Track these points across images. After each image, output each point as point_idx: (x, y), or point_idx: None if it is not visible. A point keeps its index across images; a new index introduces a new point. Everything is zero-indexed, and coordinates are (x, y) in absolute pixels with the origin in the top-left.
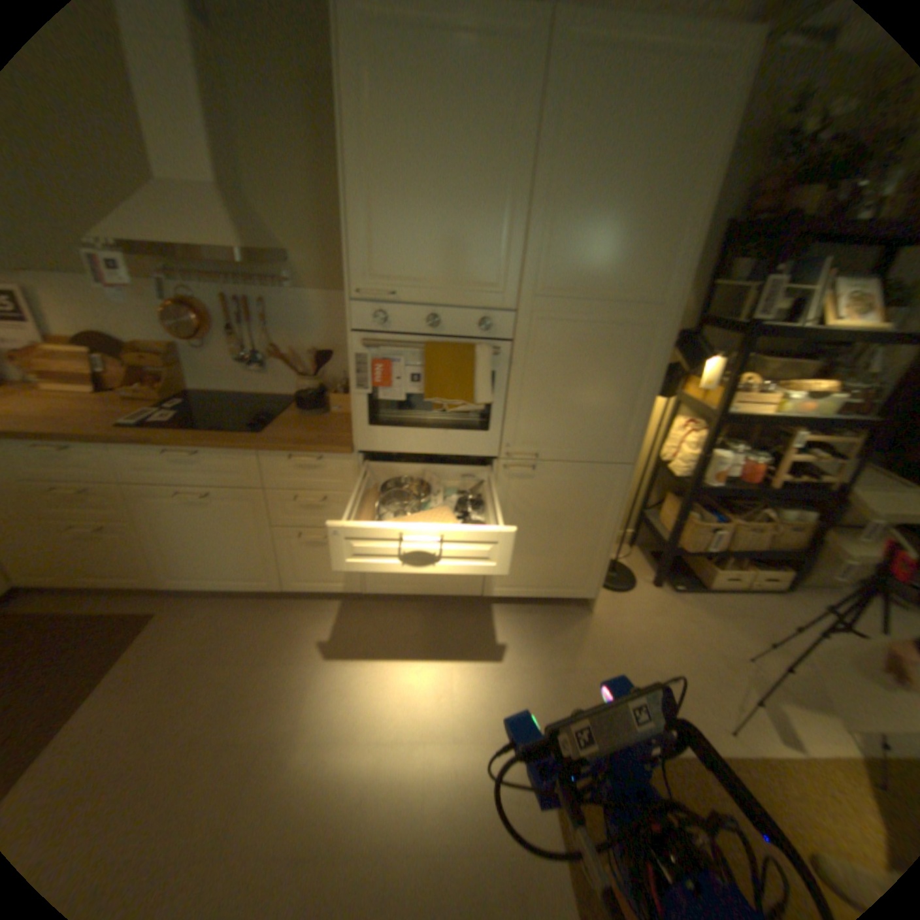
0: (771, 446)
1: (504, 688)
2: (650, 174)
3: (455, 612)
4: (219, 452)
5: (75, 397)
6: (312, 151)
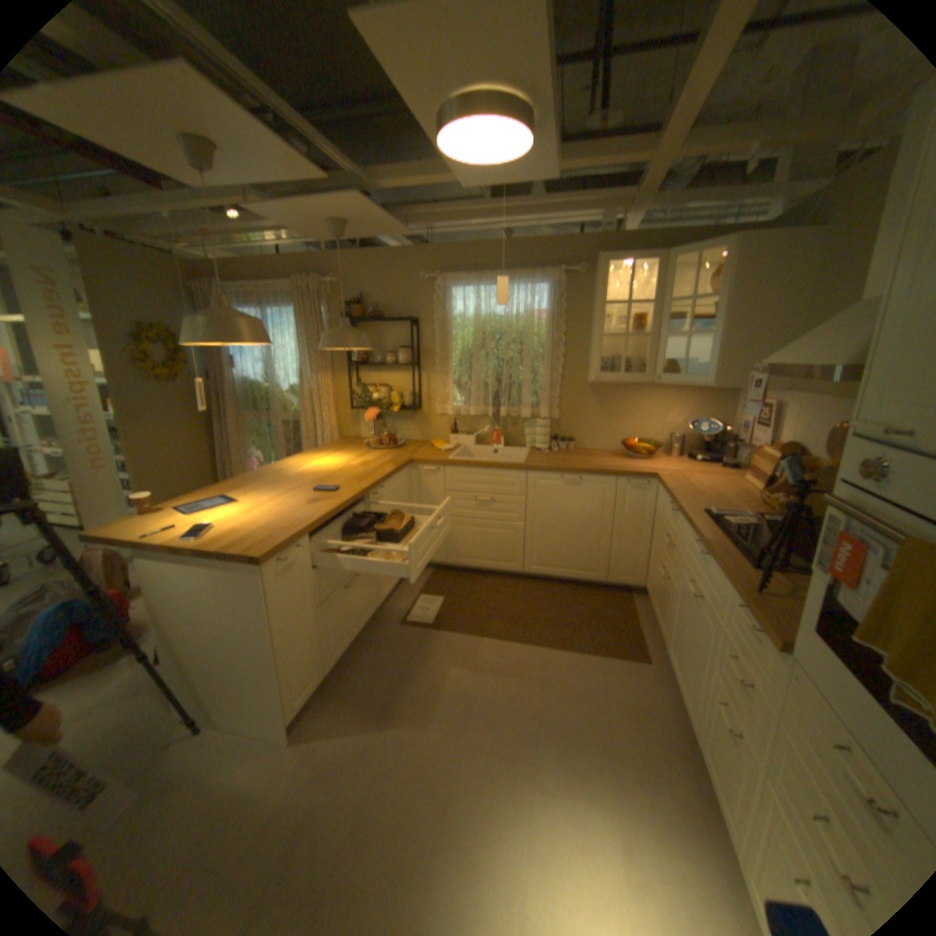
0: None
1: None
2: None
3: None
4: (717, 565)
5: (747, 489)
6: None
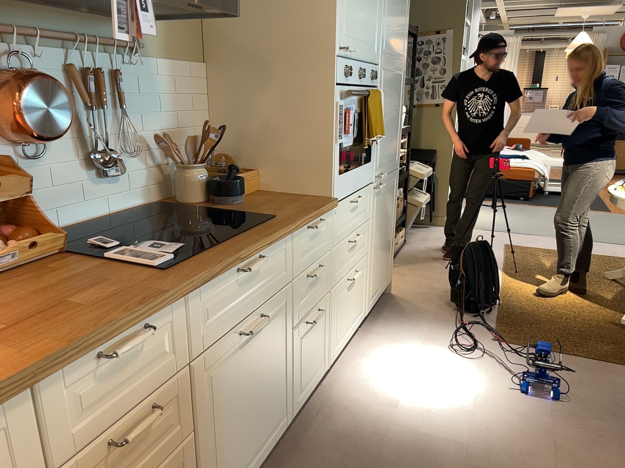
0: None
1: (439, 340)
2: None
3: (360, 341)
4: (272, 248)
5: None
6: None
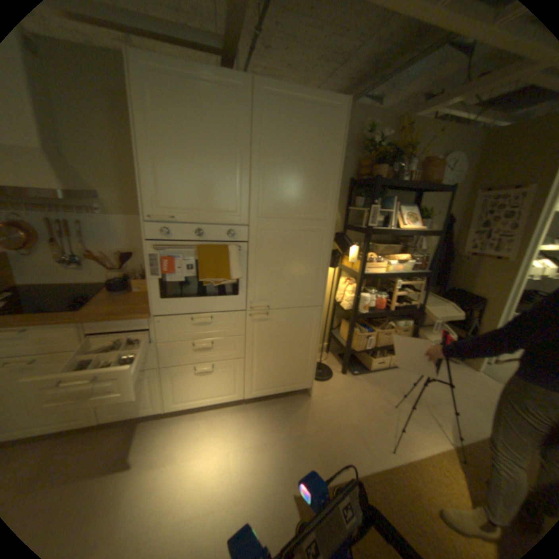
0: (386, 289)
1: (263, 458)
2: (310, 158)
3: (227, 413)
4: (45, 328)
5: None
6: (114, 134)
